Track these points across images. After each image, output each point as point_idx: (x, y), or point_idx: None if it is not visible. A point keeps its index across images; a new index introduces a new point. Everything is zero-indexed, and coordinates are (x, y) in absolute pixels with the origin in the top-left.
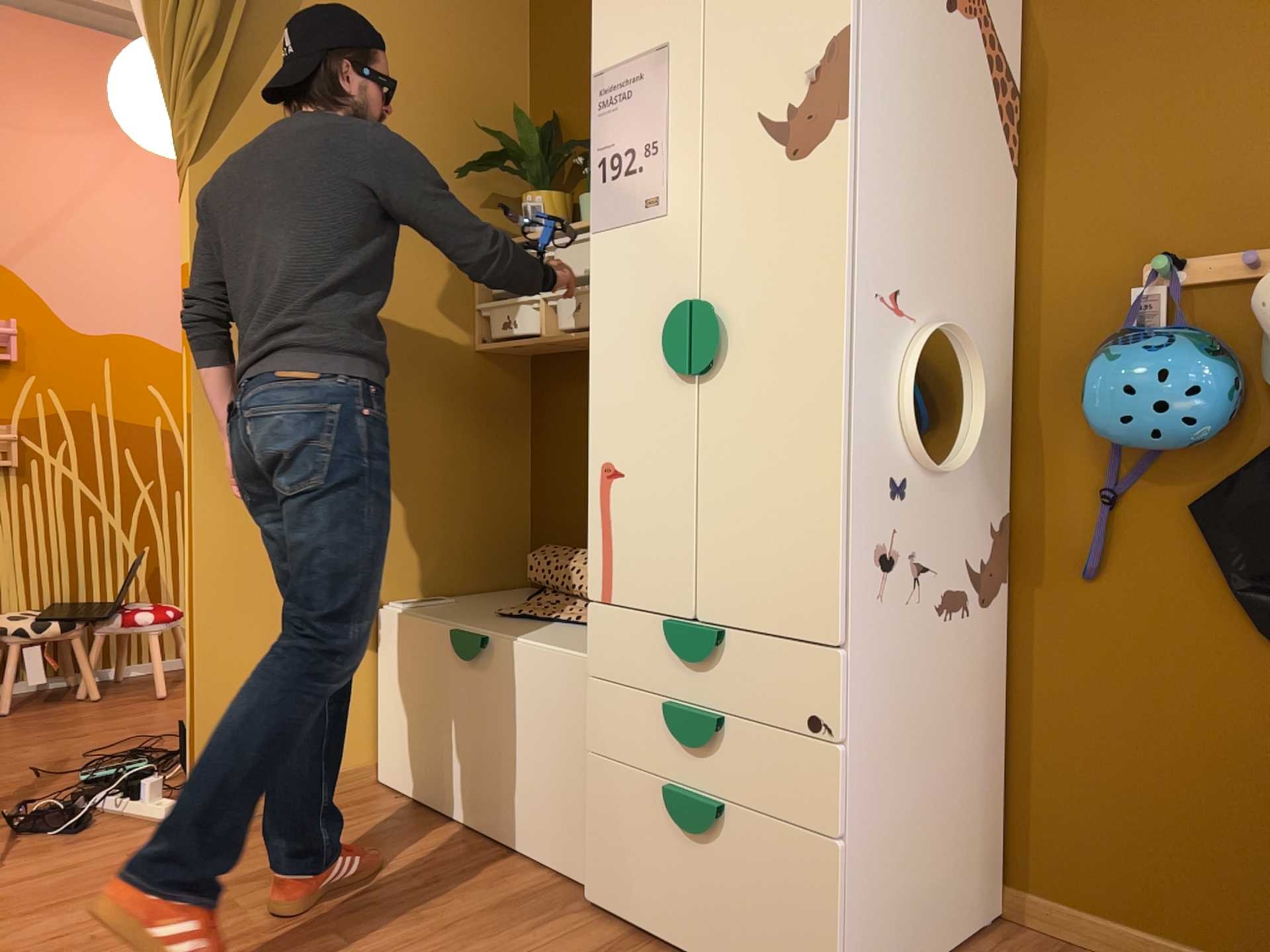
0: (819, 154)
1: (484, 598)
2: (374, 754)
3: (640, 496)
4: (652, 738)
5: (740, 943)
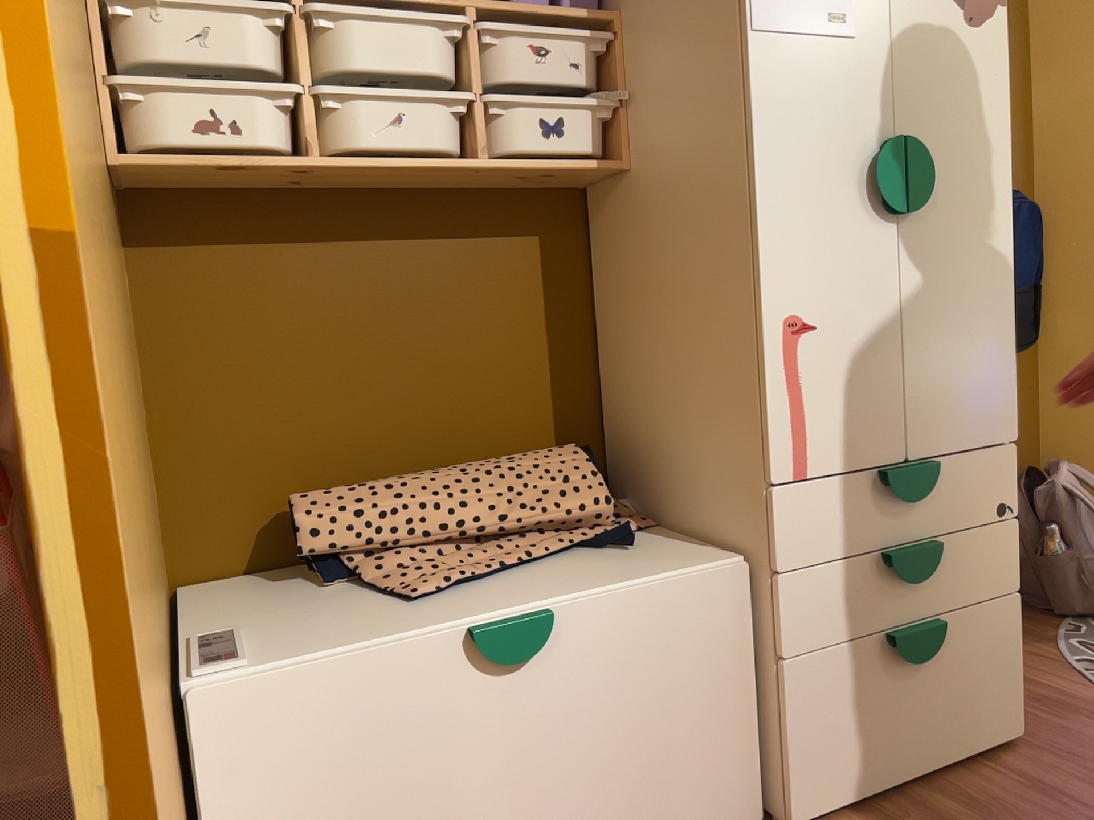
0: (988, 28)
1: (234, 612)
2: None
3: (840, 348)
4: (865, 600)
5: (957, 727)
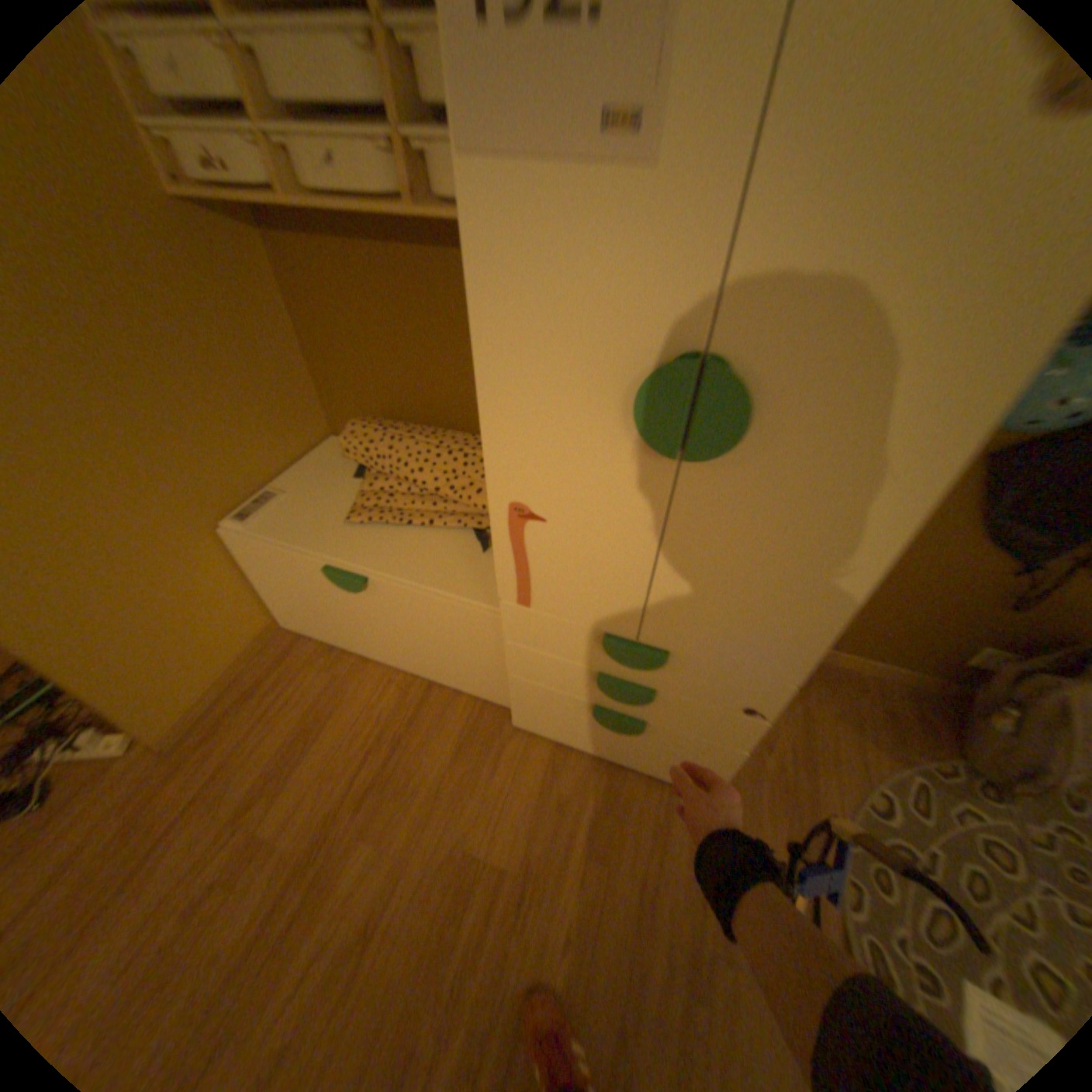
0: None
1: (309, 475)
2: (271, 612)
3: (571, 543)
4: (577, 681)
5: (647, 763)
